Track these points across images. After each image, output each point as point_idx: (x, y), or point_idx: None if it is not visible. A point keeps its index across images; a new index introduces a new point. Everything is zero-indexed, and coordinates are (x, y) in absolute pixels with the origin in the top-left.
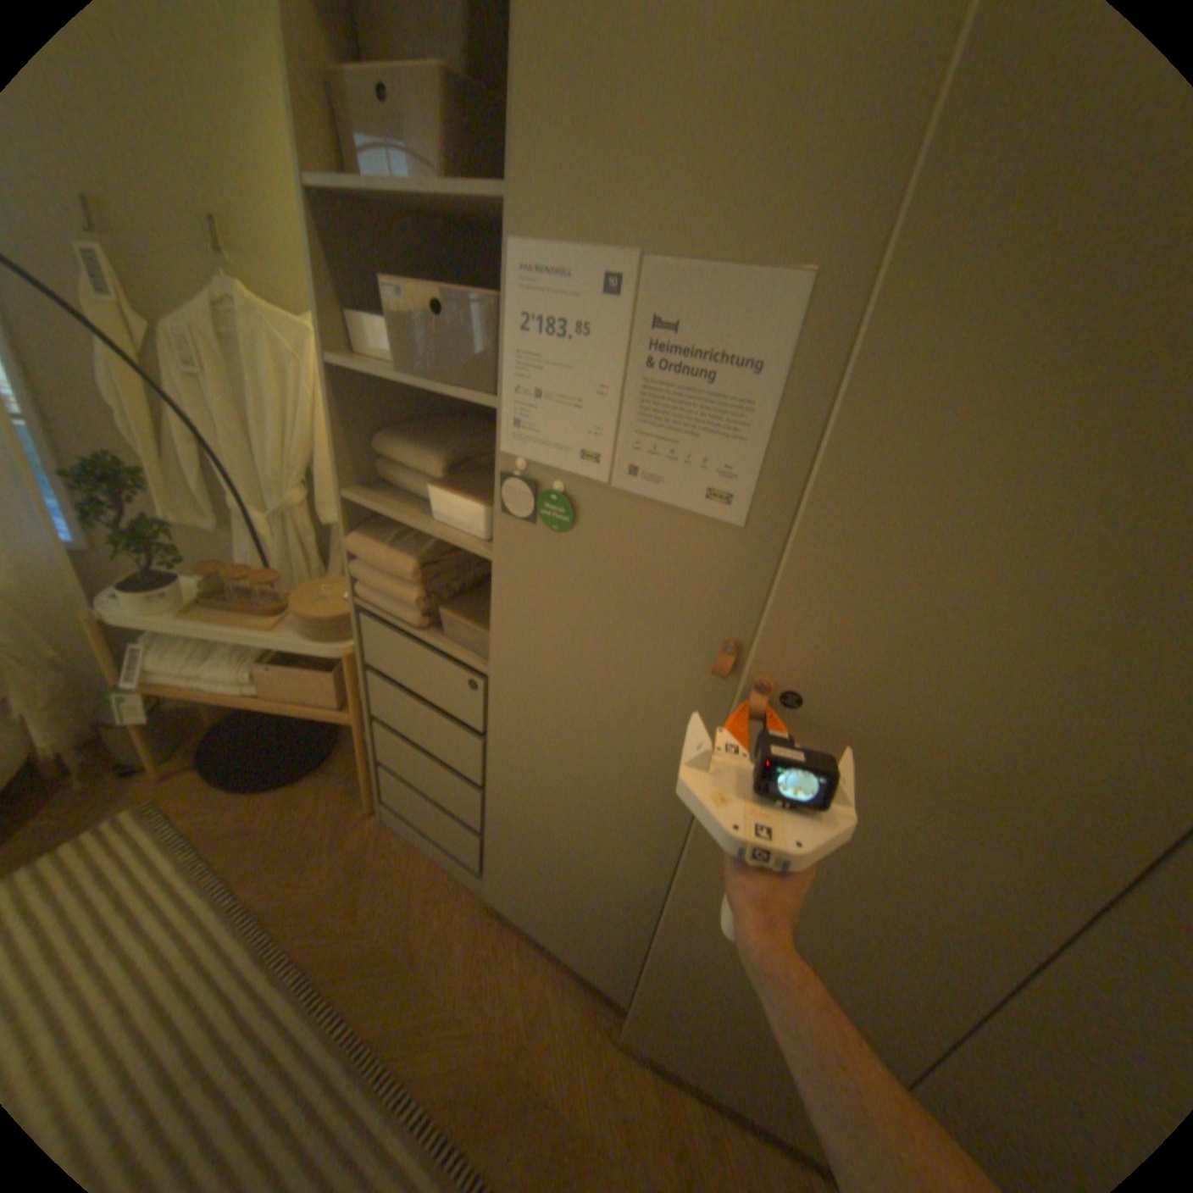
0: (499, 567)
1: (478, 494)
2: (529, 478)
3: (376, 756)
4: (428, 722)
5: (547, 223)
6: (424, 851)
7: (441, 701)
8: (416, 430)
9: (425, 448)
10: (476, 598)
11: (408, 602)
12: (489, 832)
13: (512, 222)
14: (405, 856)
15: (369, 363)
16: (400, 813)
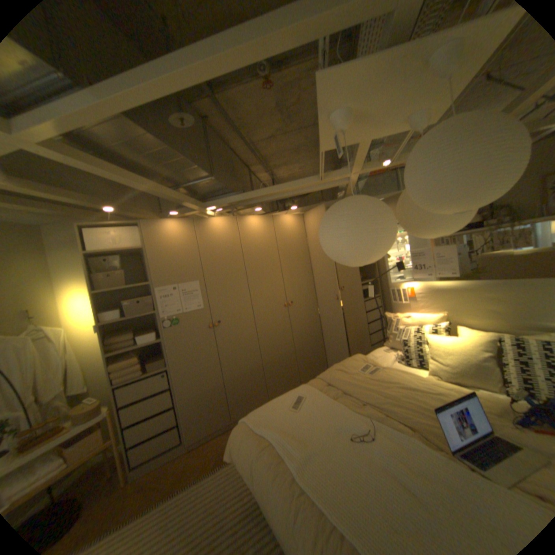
0: (163, 341)
1: (146, 335)
2: (167, 320)
3: (124, 449)
4: (148, 405)
5: (160, 285)
6: (155, 467)
7: (152, 393)
8: (110, 337)
9: (122, 336)
10: (147, 363)
11: (135, 372)
12: (179, 419)
13: (152, 287)
14: (150, 476)
15: (111, 321)
16: (140, 463)
